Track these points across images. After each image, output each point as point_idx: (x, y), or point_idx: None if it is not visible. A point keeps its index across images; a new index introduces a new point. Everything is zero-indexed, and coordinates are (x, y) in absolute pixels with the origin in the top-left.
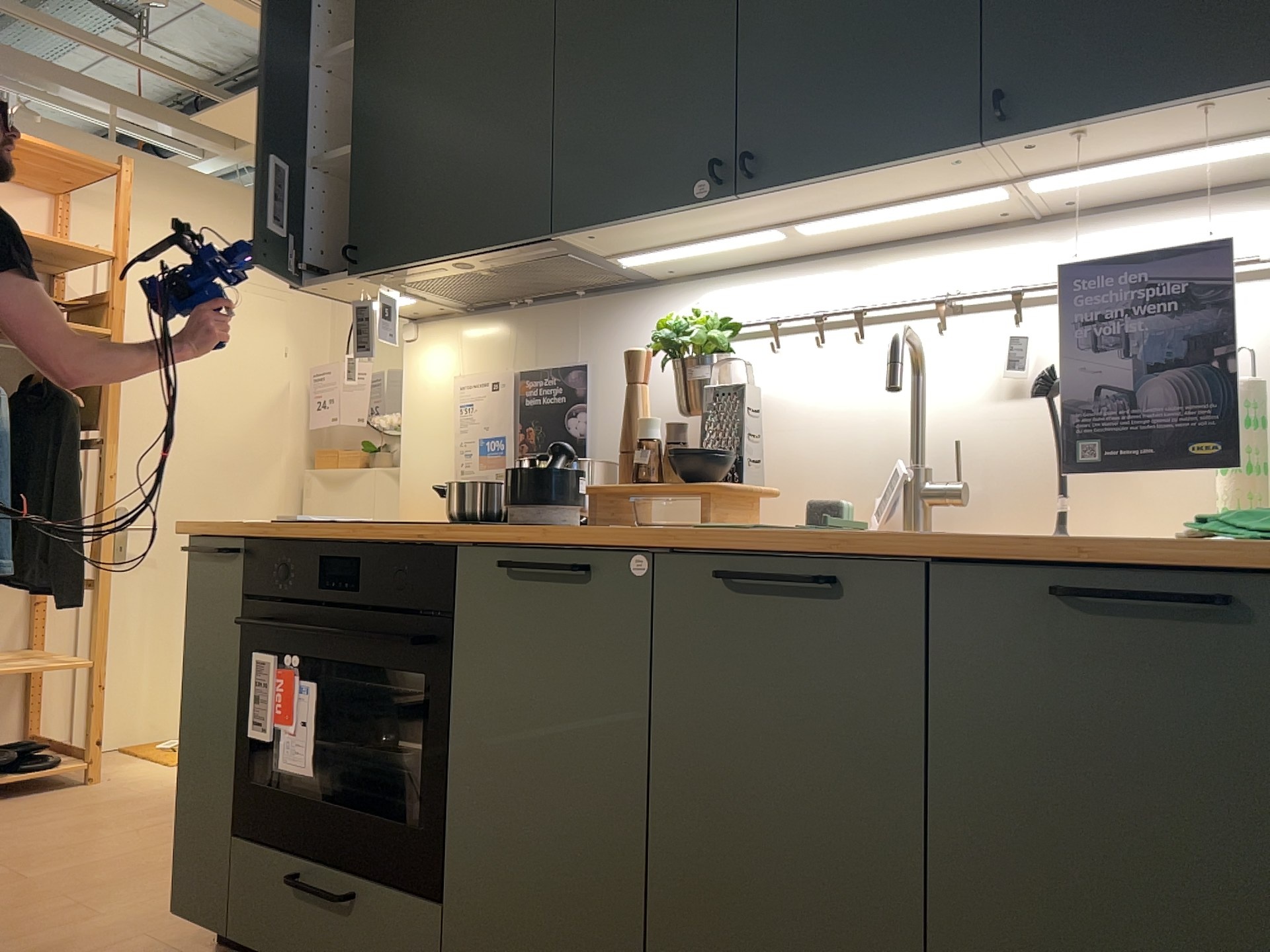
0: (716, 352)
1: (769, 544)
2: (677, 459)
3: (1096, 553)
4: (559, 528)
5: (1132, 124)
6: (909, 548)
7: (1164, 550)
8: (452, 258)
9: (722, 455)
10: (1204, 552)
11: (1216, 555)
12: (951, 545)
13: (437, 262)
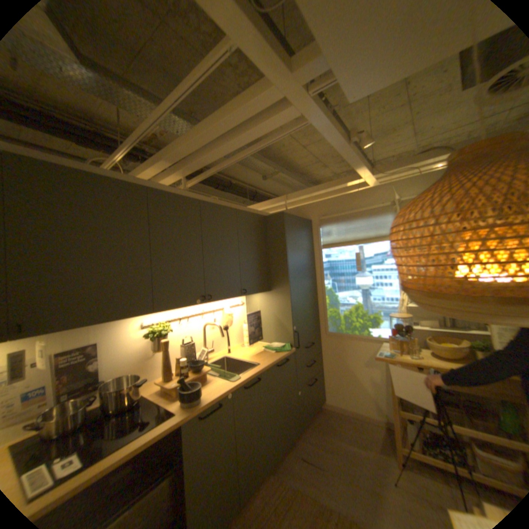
0: (165, 333)
1: (248, 378)
2: (190, 368)
3: (279, 360)
4: (201, 400)
5: (251, 294)
6: (266, 368)
7: (280, 356)
8: (97, 324)
9: (200, 362)
10: (286, 355)
11: (284, 355)
12: (270, 366)
13: (85, 326)
